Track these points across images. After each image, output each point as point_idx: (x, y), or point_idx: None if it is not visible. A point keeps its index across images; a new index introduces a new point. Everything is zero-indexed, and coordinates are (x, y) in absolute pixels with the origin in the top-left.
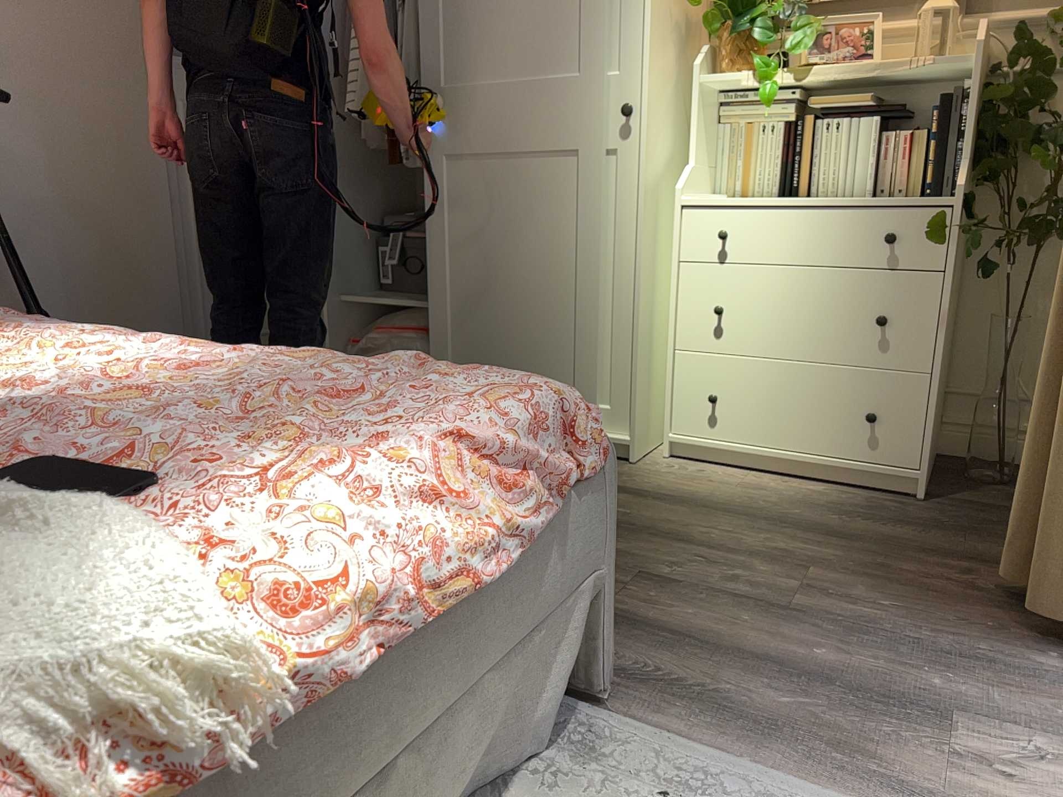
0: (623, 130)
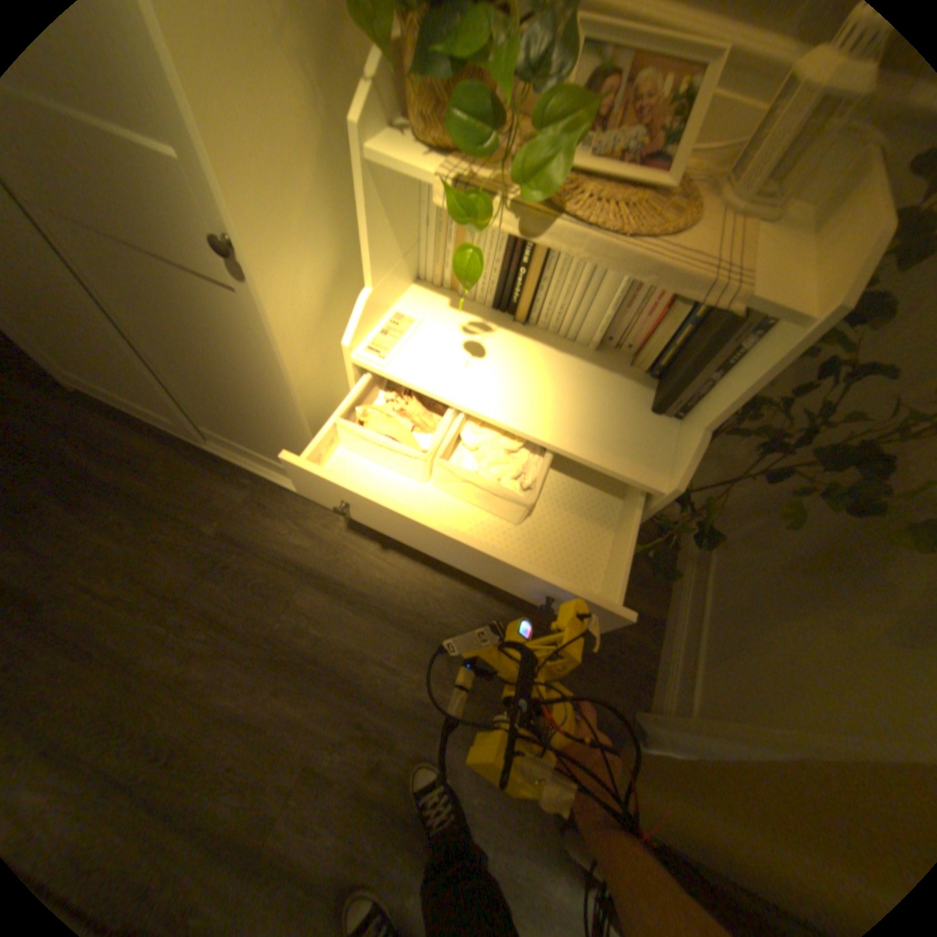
0: (232, 265)
